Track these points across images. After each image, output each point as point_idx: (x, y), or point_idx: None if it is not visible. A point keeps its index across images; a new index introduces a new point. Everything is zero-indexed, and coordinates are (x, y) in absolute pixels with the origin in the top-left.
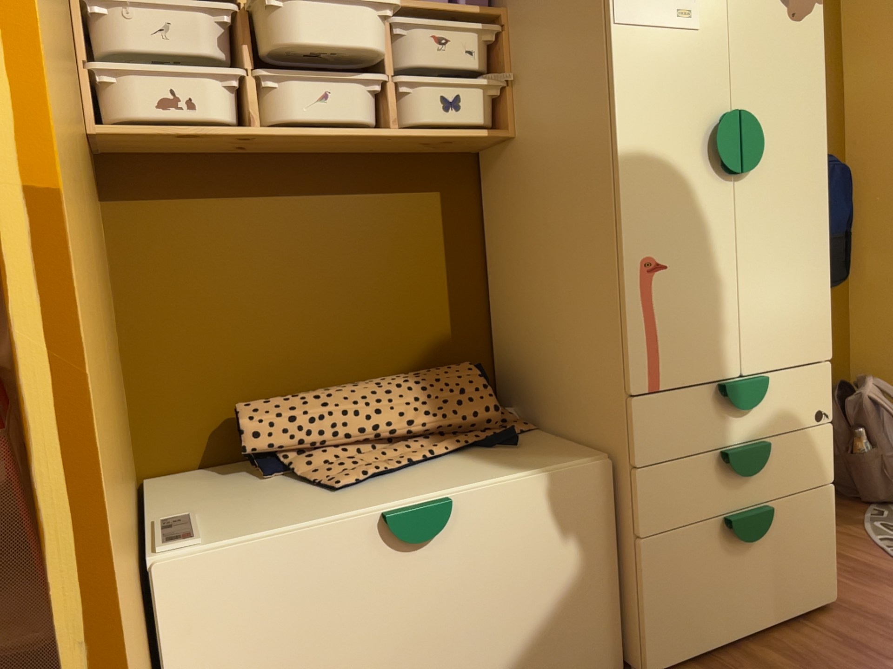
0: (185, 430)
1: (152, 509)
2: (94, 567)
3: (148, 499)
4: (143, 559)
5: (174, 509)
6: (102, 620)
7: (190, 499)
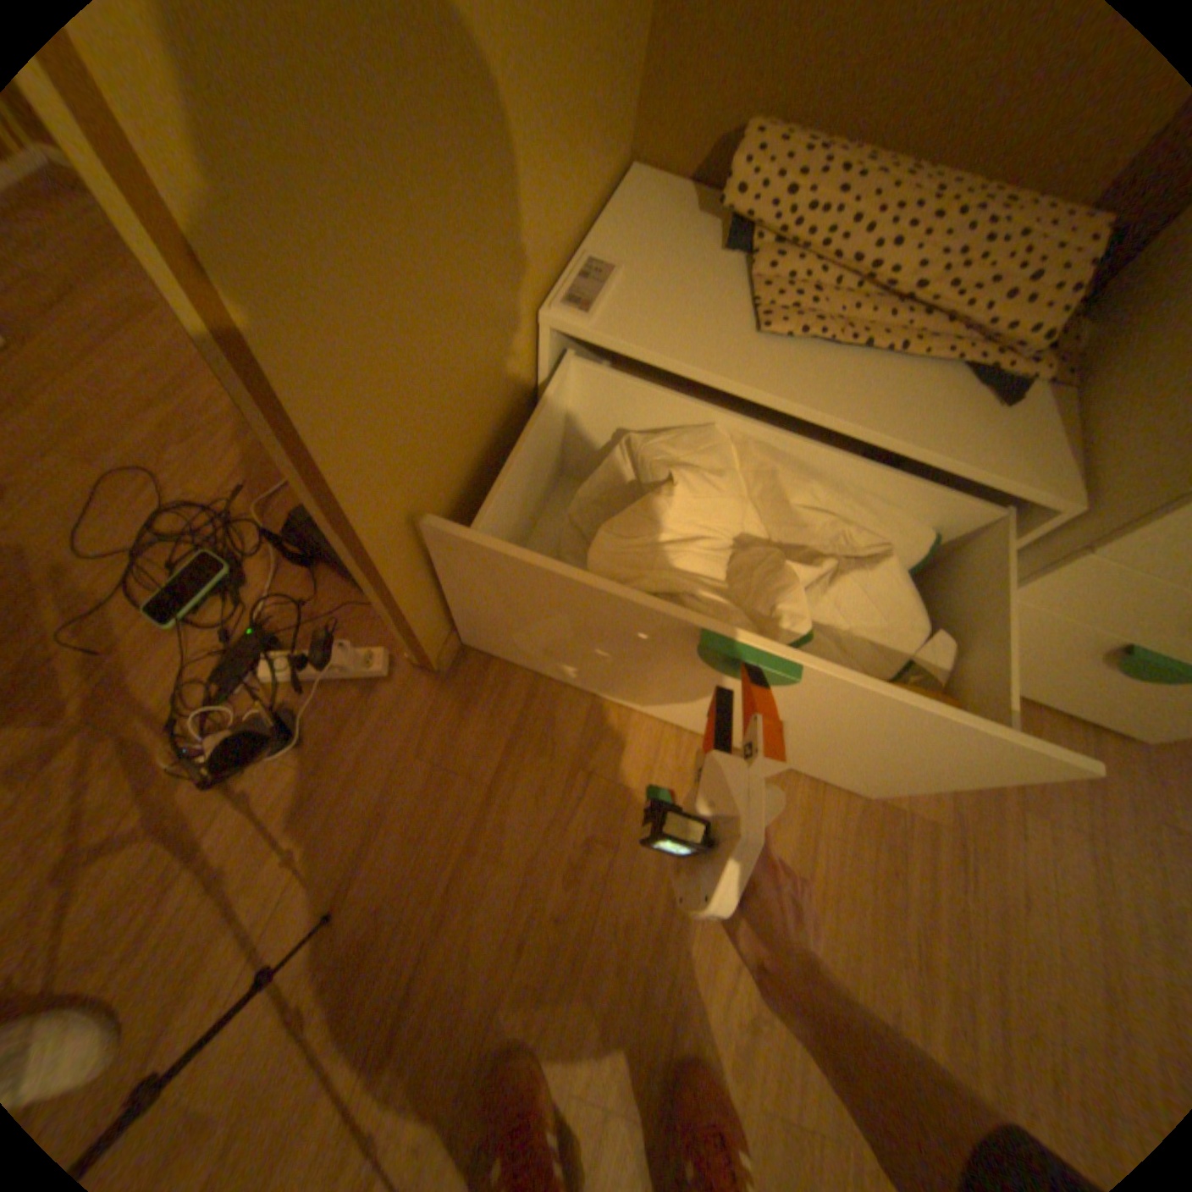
0: (693, 114)
1: (600, 222)
2: (305, 435)
3: (609, 201)
4: (540, 303)
5: (615, 239)
6: (326, 472)
7: (639, 234)
